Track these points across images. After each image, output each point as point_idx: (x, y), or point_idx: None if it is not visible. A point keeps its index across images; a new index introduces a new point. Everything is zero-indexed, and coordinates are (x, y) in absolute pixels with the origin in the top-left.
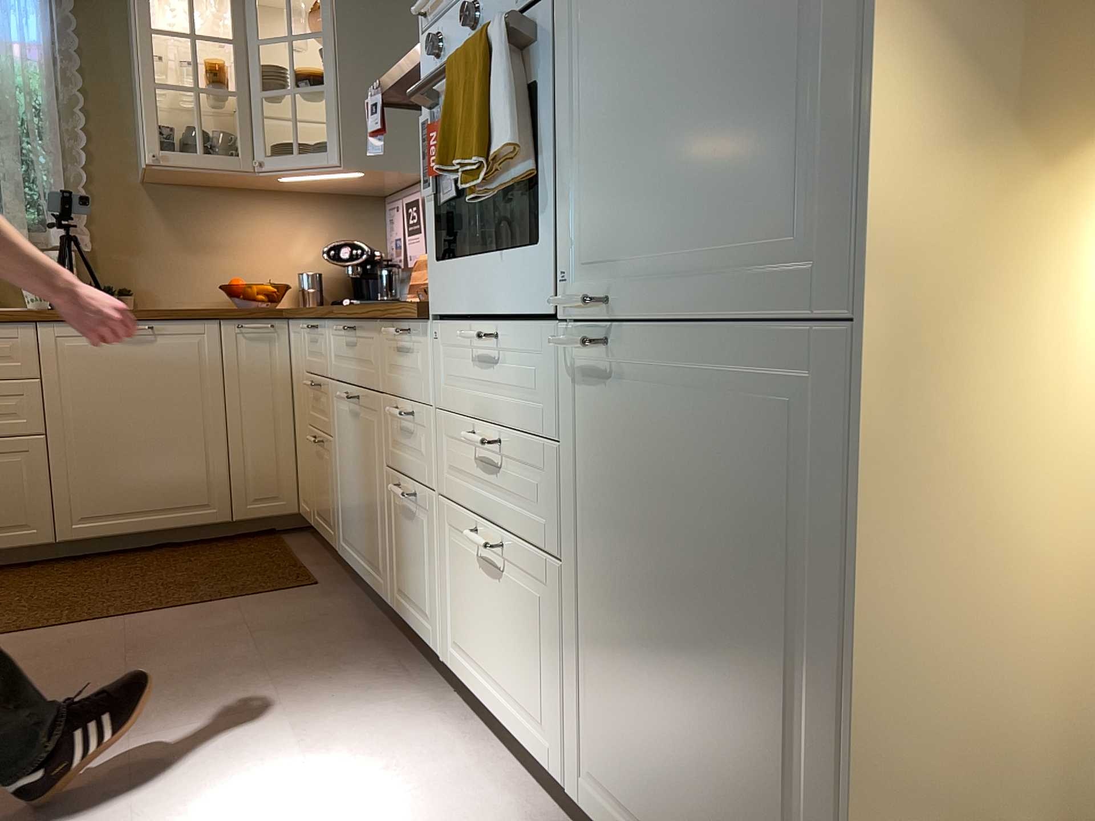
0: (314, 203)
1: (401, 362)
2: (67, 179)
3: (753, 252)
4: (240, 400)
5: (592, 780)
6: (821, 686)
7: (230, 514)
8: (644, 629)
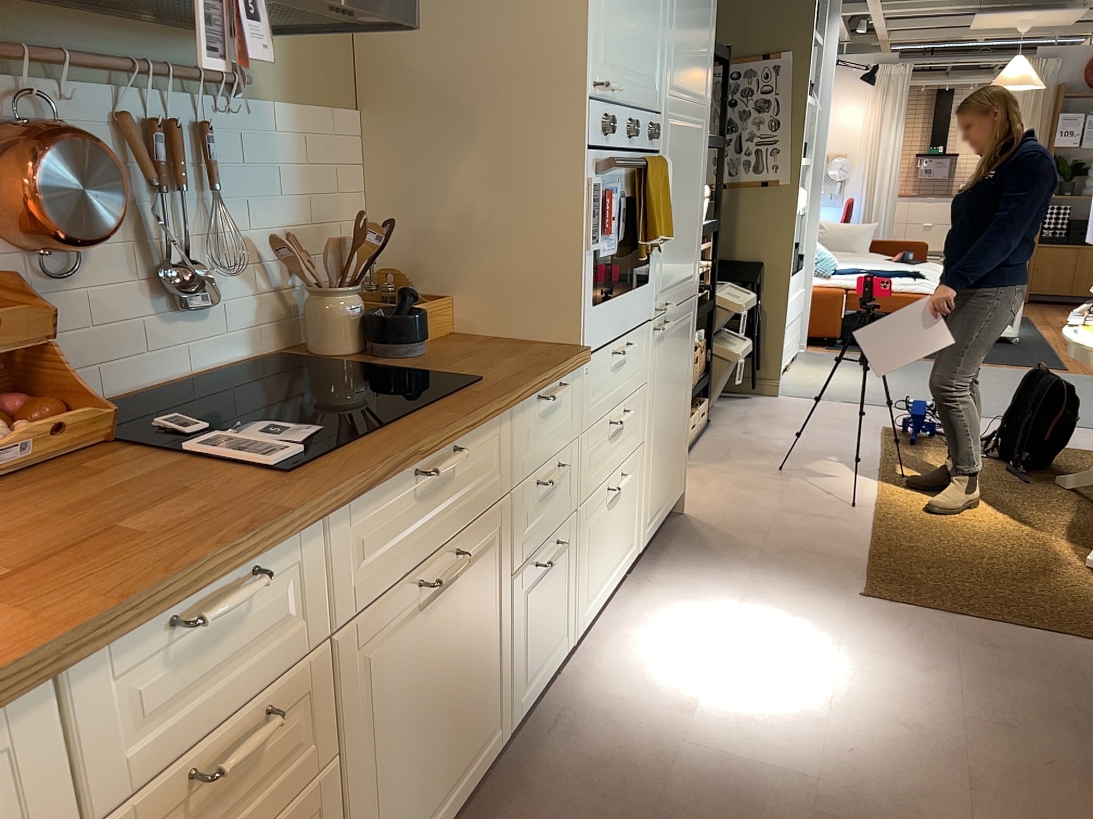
0: None
1: (545, 426)
2: None
3: (688, 278)
4: None
5: (647, 523)
6: (687, 392)
7: None
8: (664, 428)
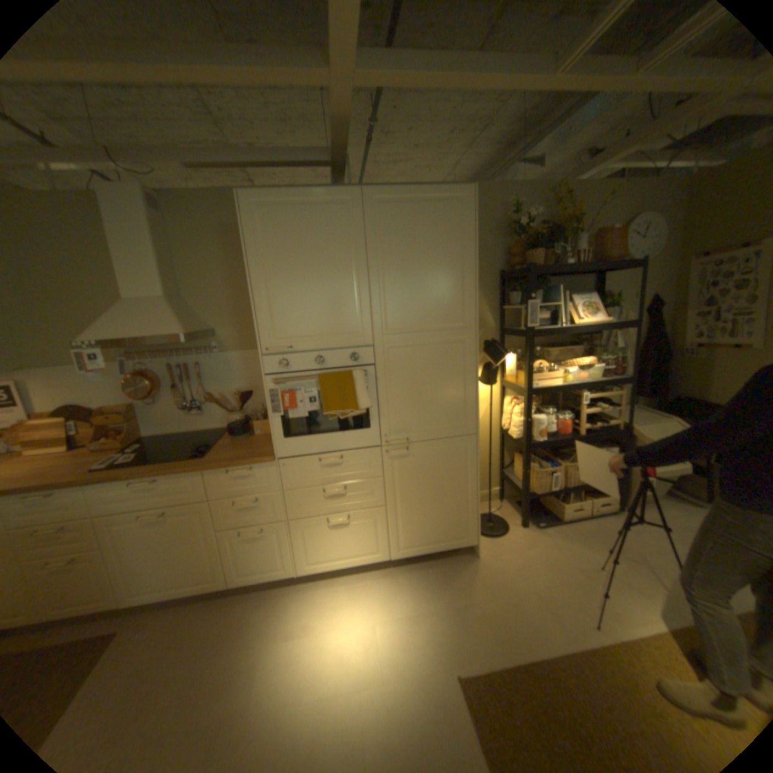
0: None
1: (238, 483)
2: None
3: (449, 425)
4: None
5: (400, 548)
6: (468, 489)
7: None
8: (420, 504)
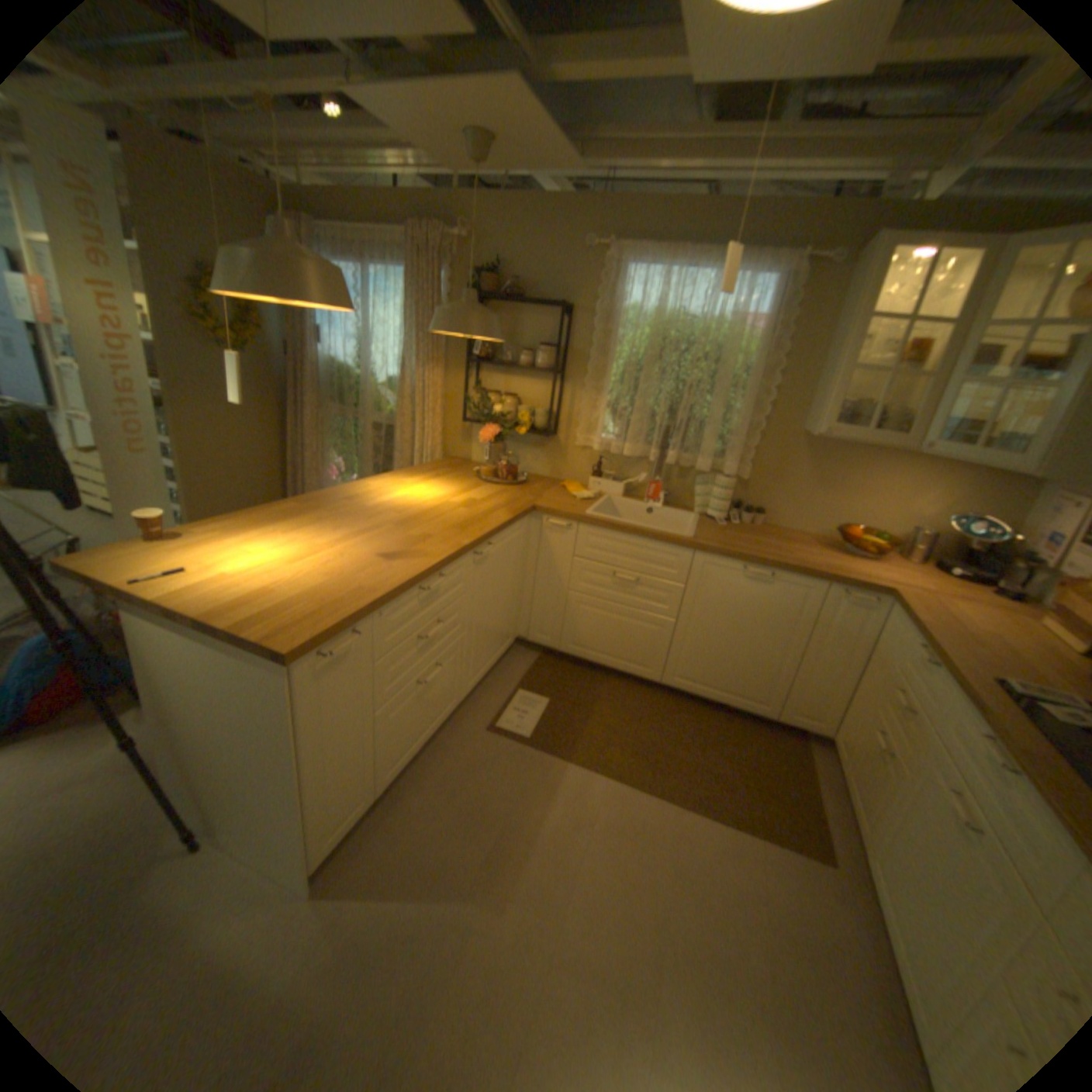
0: (961, 465)
1: None
2: (749, 422)
3: None
4: (821, 646)
5: None
6: None
7: (778, 717)
8: None
